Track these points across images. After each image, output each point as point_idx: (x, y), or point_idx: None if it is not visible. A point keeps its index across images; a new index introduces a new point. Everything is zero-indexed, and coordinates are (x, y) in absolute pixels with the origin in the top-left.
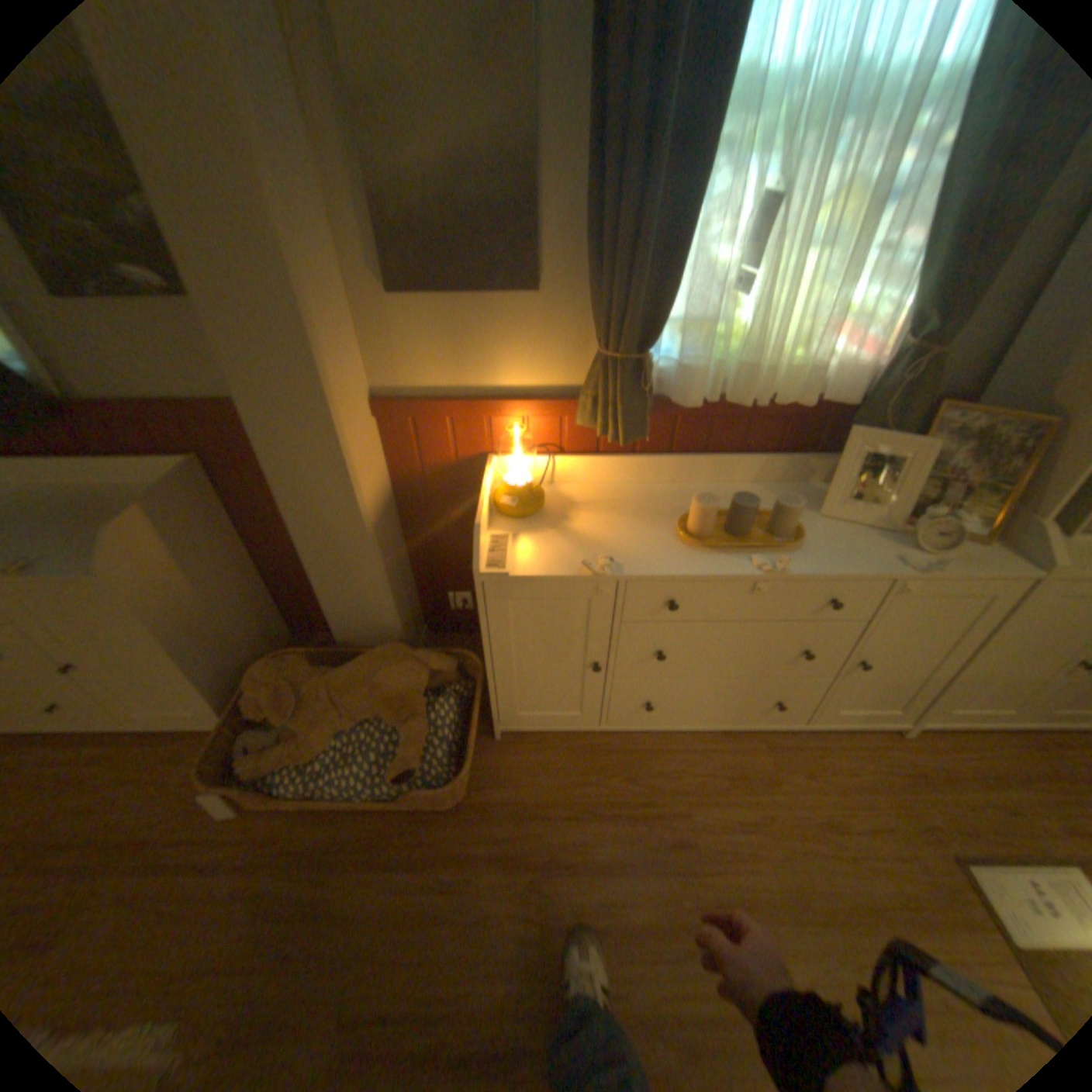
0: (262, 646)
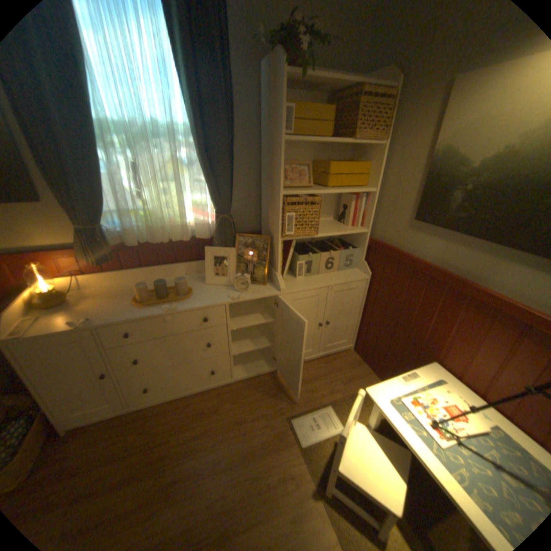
0: None
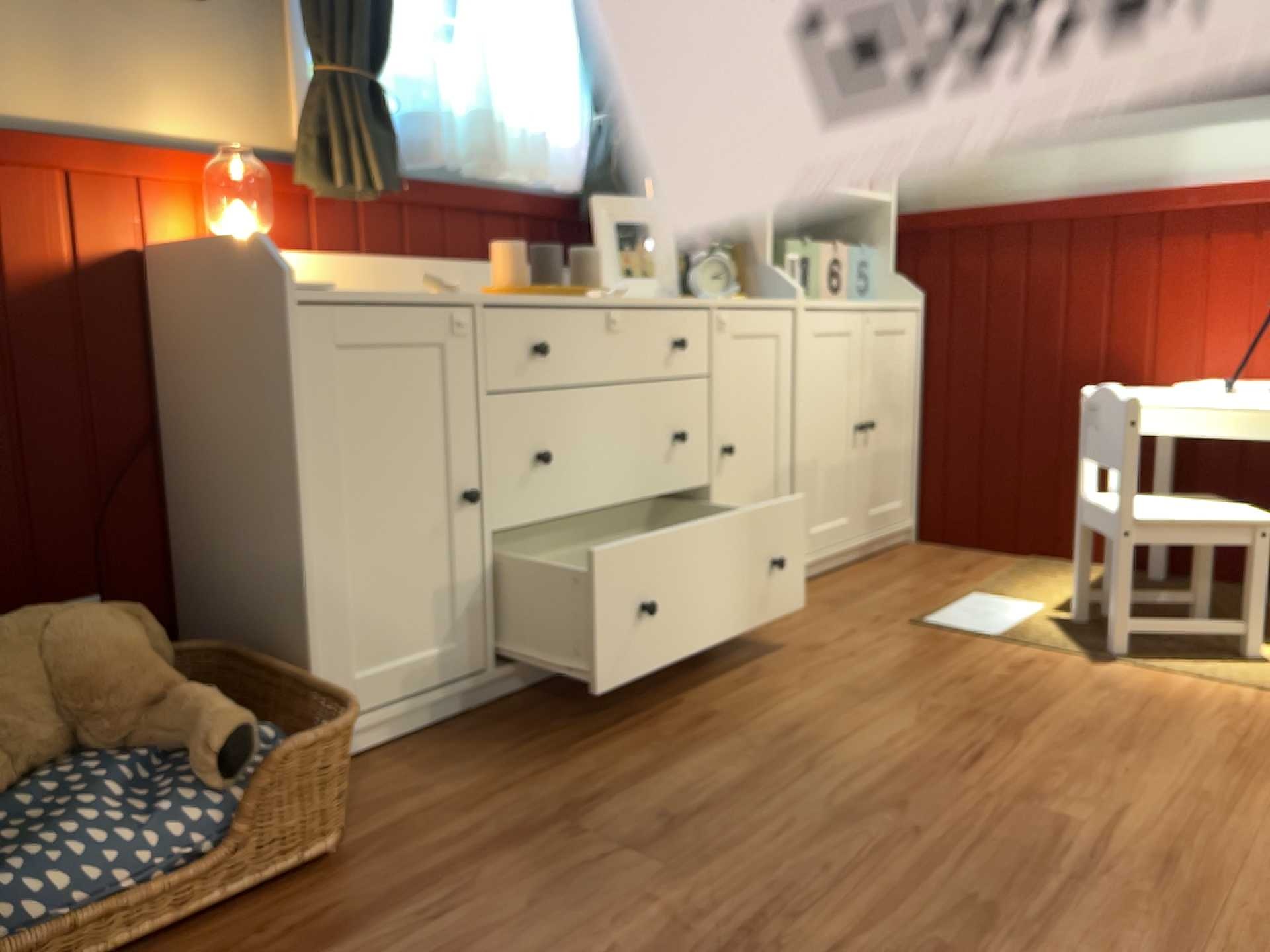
0: None
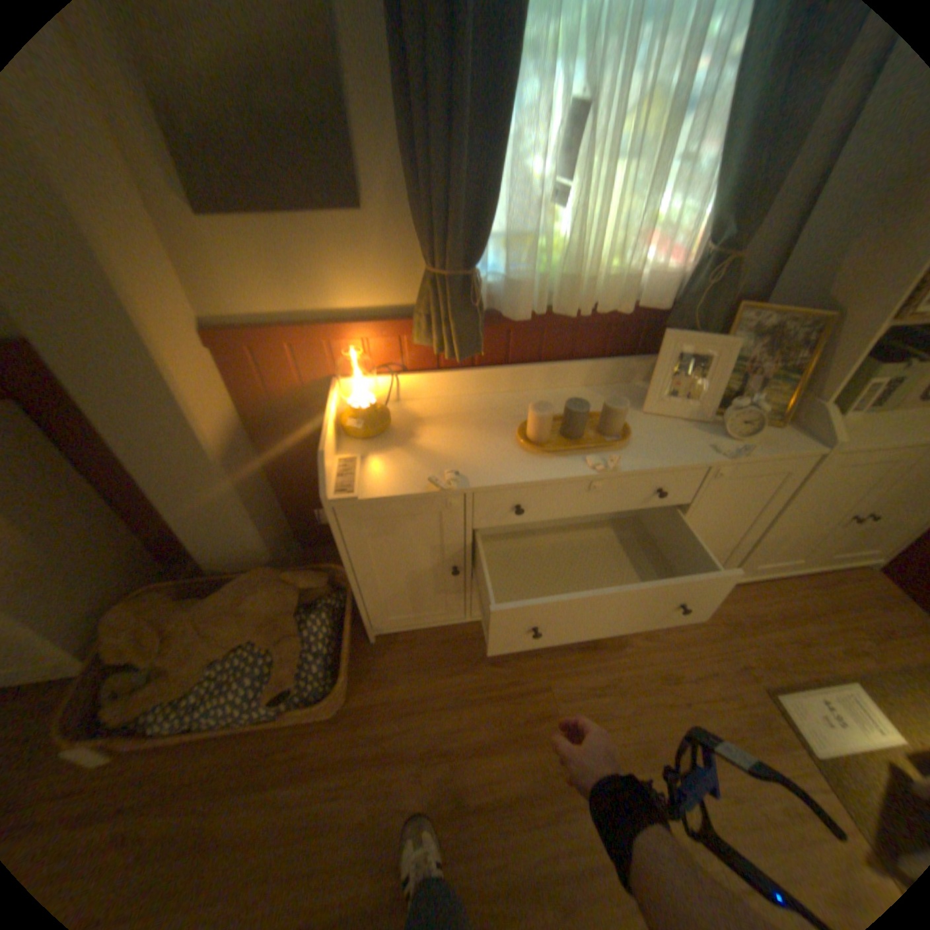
0: (130, 583)
